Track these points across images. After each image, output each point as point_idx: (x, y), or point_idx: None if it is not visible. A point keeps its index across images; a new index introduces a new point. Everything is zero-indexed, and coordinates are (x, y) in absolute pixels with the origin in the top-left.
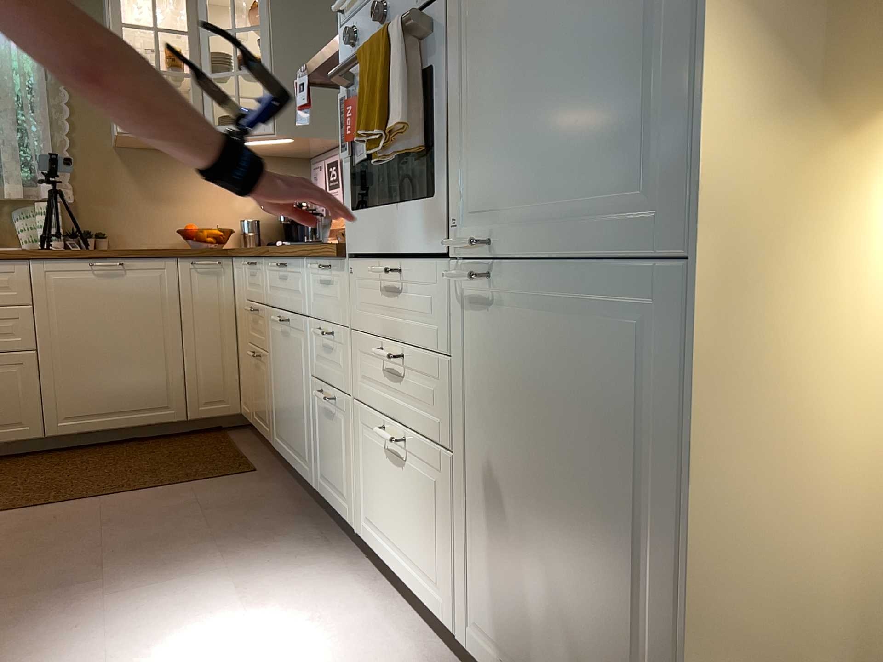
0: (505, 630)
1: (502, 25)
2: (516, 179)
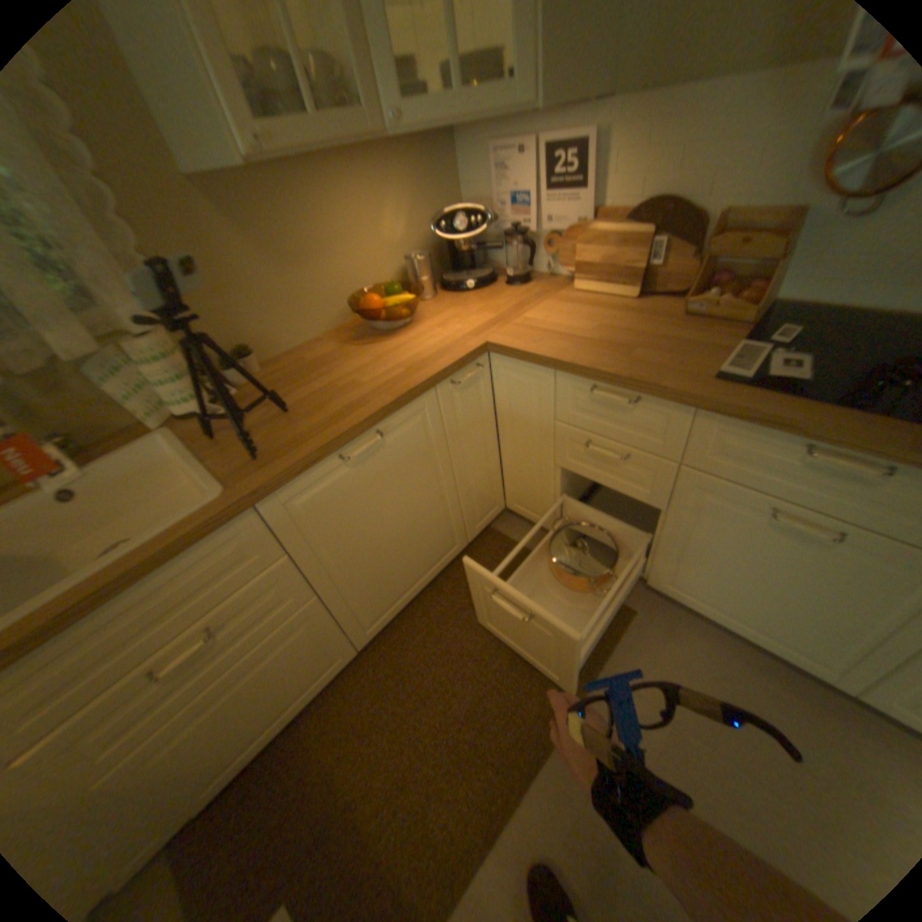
0: None
1: None
2: None
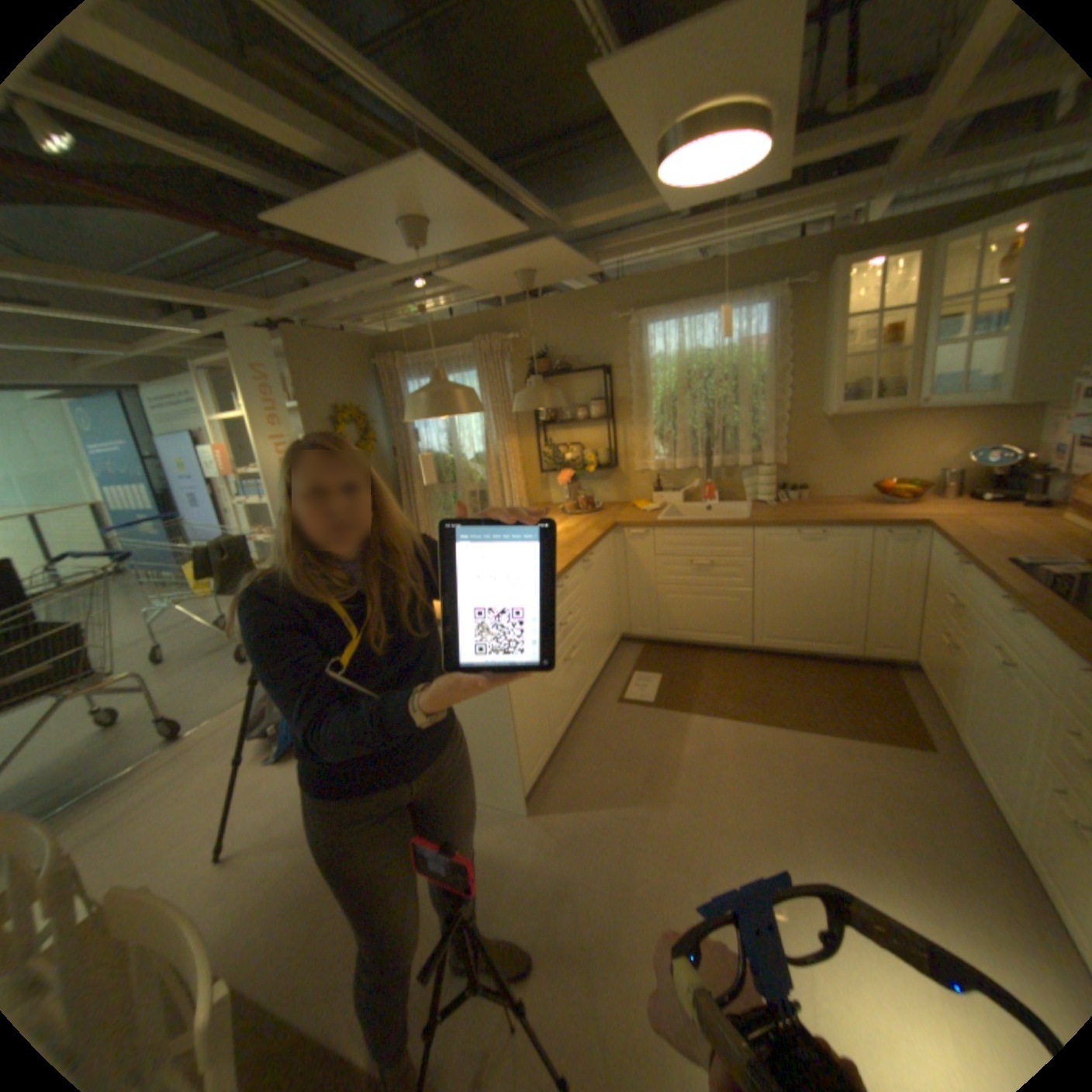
0: None
1: None
2: None
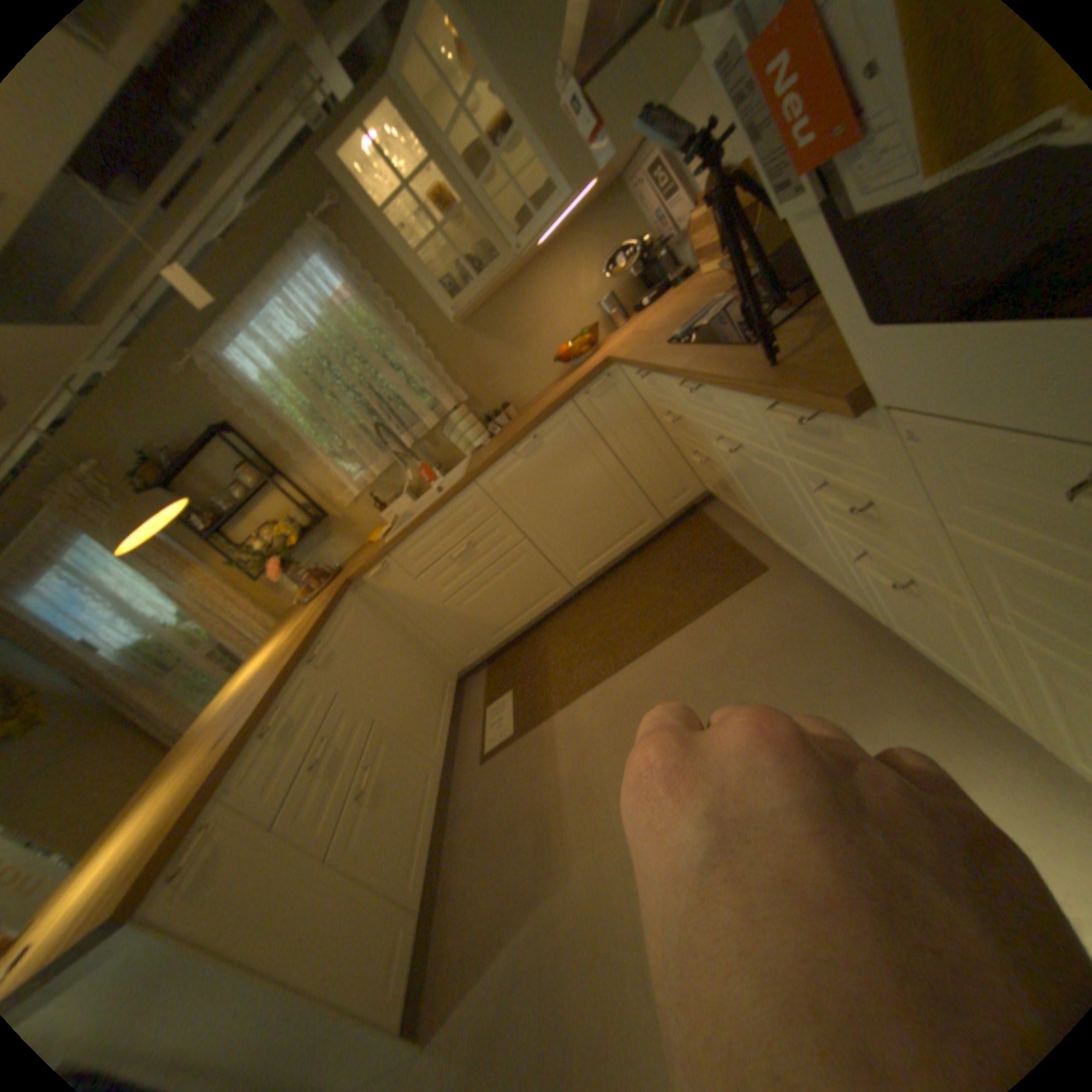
0: None
1: None
2: None
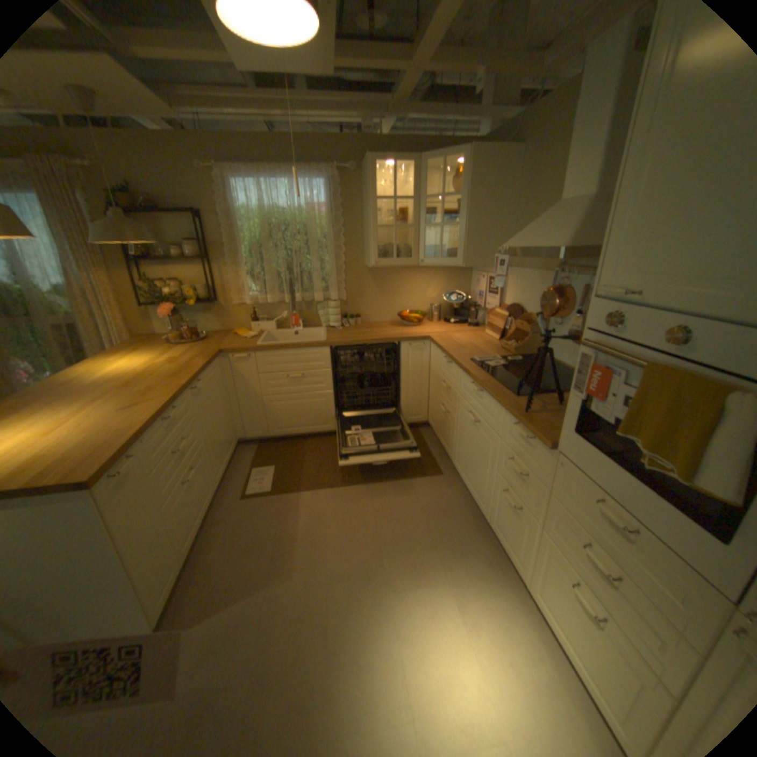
0: None
1: None
2: None
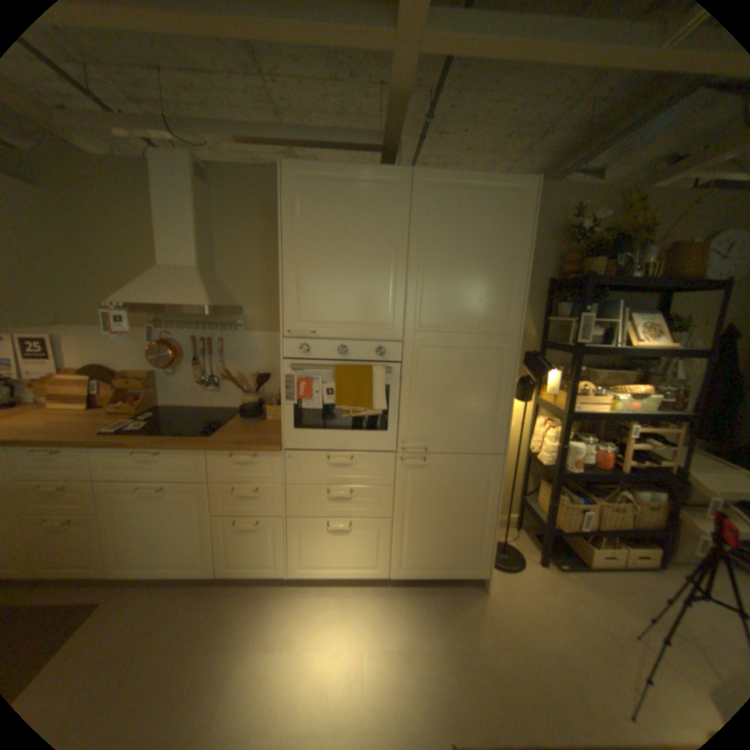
0: (419, 560)
1: (432, 385)
2: (436, 431)
